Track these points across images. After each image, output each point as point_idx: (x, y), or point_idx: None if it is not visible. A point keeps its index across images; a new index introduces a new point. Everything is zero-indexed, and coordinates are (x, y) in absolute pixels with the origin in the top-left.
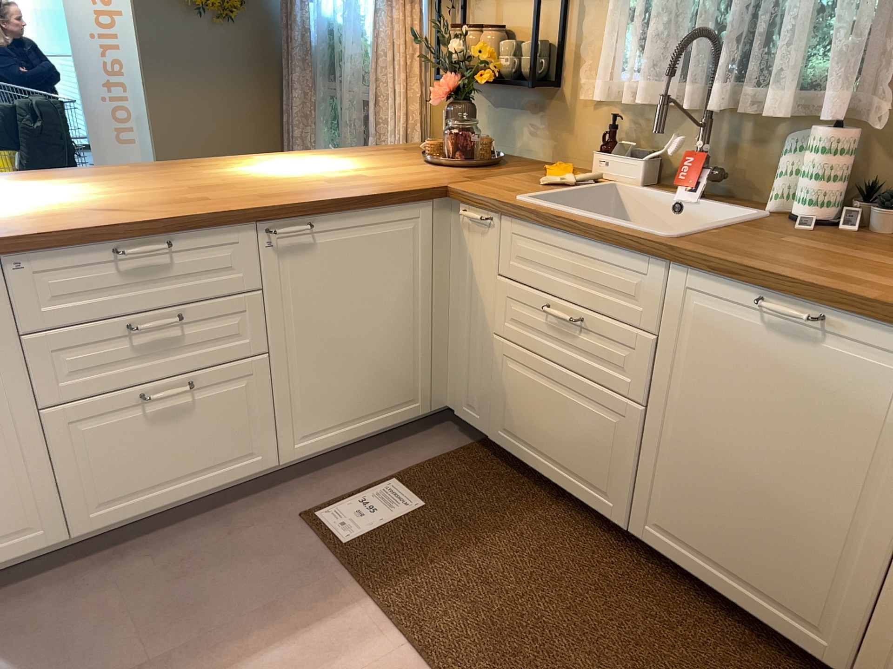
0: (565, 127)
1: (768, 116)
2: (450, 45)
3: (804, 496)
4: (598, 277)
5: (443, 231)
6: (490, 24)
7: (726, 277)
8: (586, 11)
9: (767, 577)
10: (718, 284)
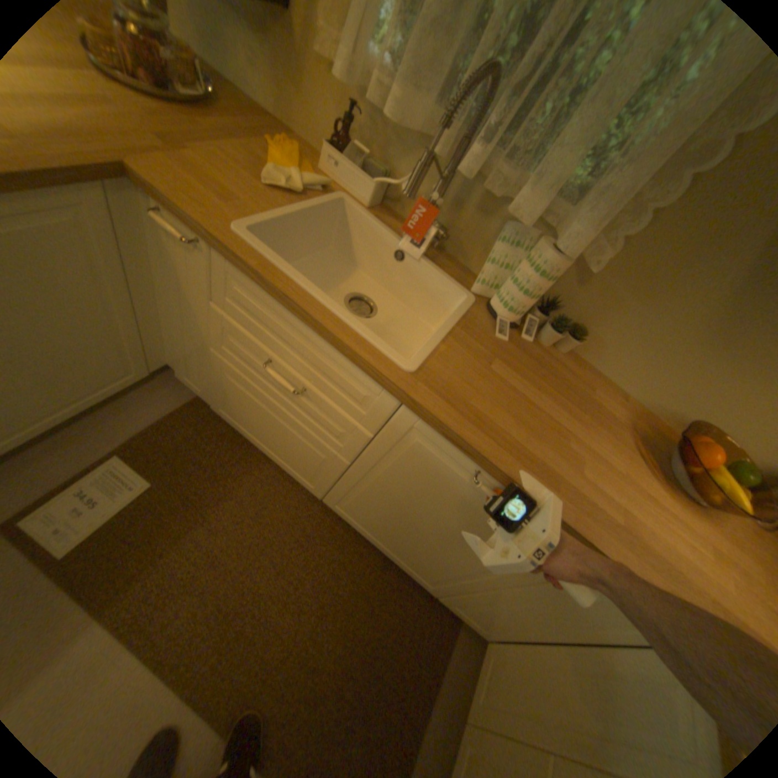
0: (293, 77)
1: (518, 213)
2: None
3: (452, 554)
4: (327, 370)
5: (130, 219)
6: None
7: (459, 449)
8: None
9: (410, 560)
10: (447, 442)
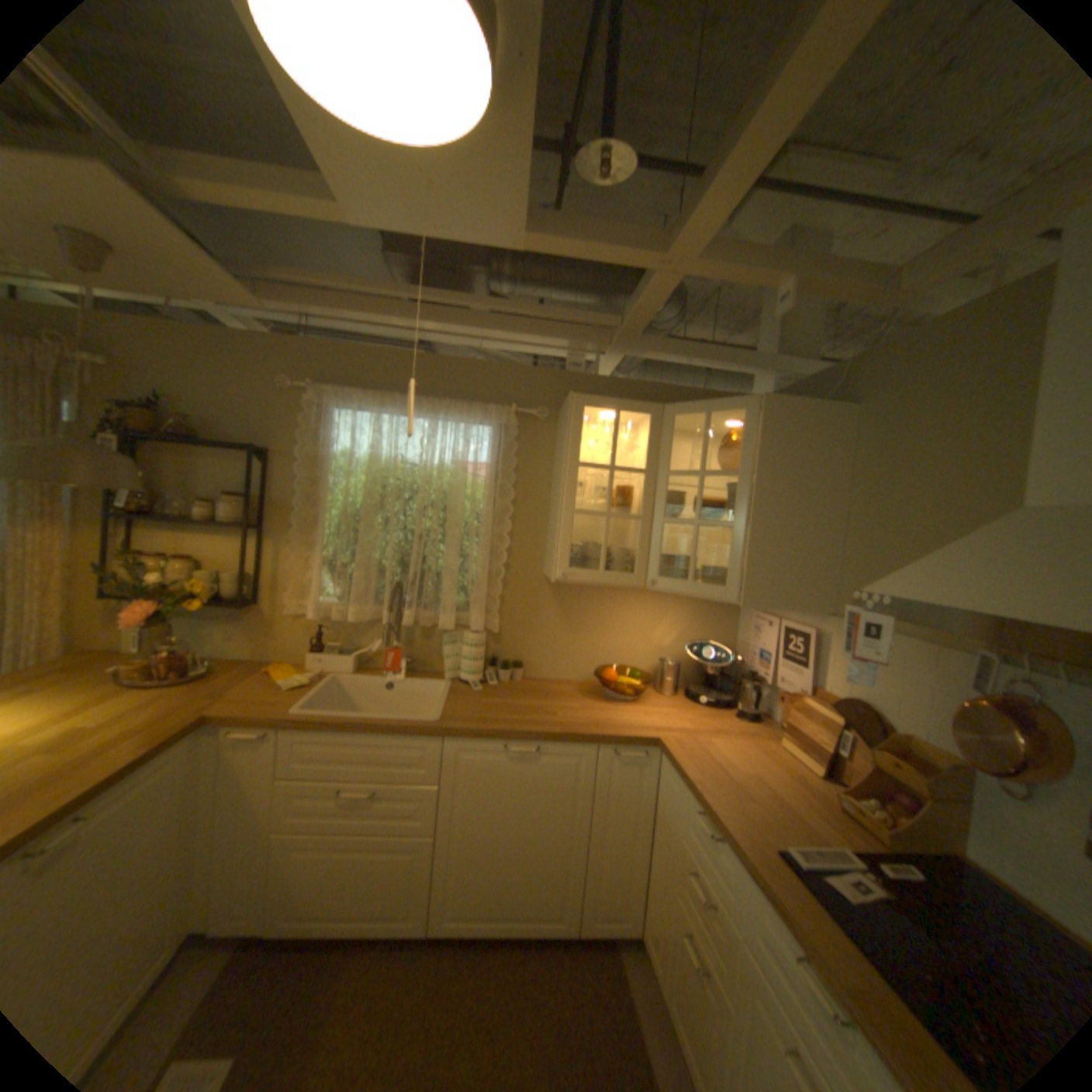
0: (265, 633)
1: (443, 628)
2: (136, 573)
3: (543, 847)
4: (385, 760)
5: (194, 758)
6: (168, 550)
7: (485, 739)
8: (282, 552)
9: (529, 909)
10: (478, 743)
